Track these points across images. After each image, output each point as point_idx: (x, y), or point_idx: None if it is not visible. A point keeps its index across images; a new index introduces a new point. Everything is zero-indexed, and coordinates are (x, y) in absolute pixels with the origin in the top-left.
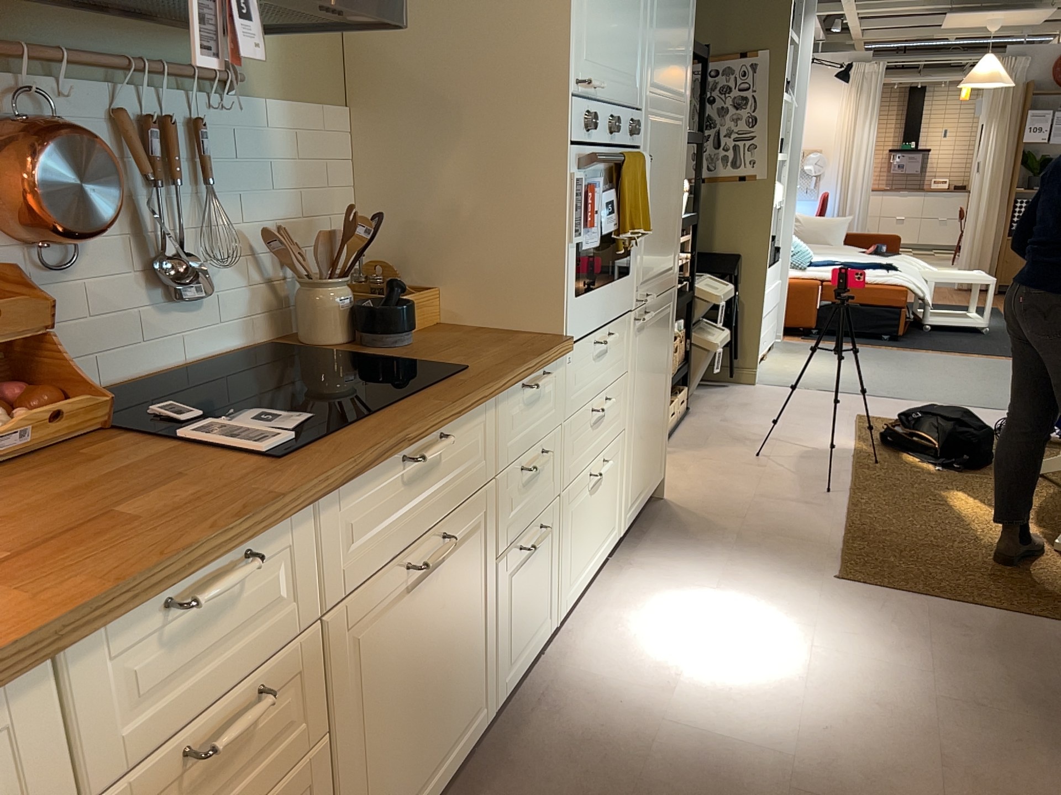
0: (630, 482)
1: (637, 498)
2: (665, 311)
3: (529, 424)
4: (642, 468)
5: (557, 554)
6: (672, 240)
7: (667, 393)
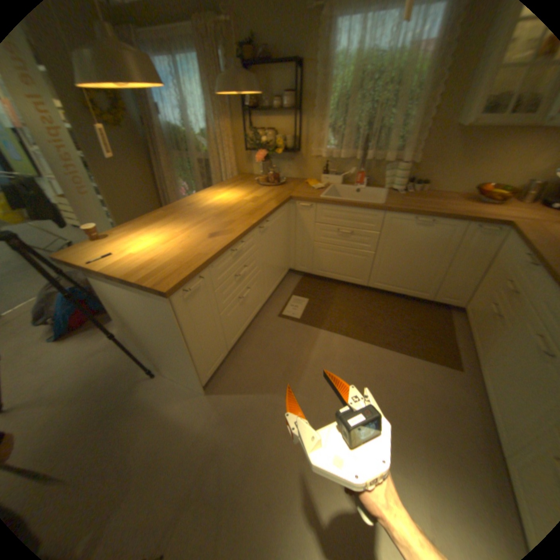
0: None
1: None
2: None
3: None
4: None
5: None
6: None
7: None
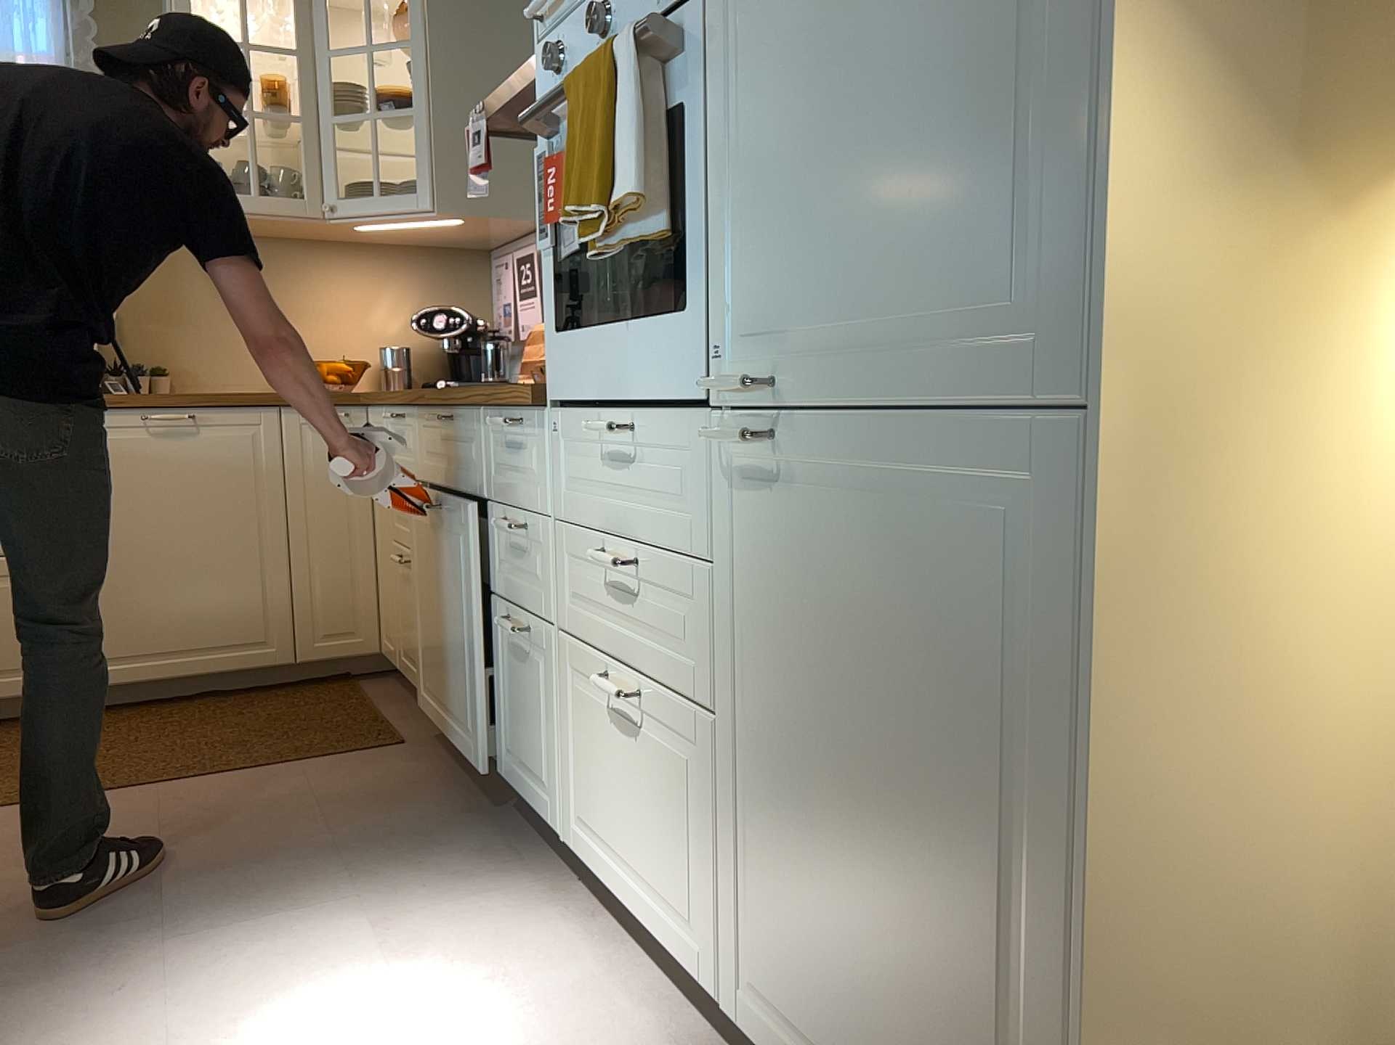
0: (755, 917)
1: (801, 1037)
2: (961, 496)
3: (514, 476)
4: (823, 976)
5: (560, 724)
6: (983, 192)
7: (1046, 933)
